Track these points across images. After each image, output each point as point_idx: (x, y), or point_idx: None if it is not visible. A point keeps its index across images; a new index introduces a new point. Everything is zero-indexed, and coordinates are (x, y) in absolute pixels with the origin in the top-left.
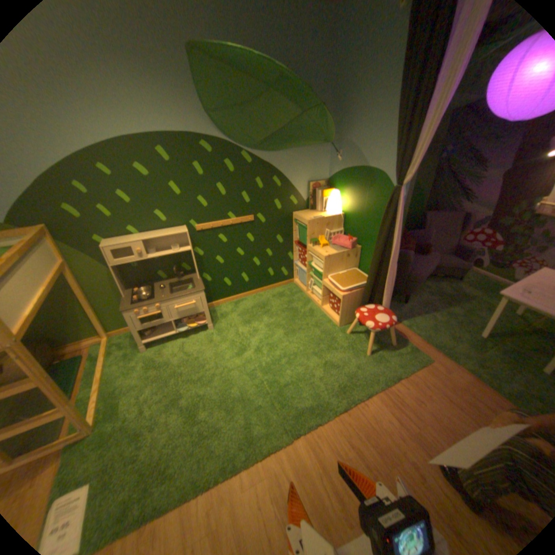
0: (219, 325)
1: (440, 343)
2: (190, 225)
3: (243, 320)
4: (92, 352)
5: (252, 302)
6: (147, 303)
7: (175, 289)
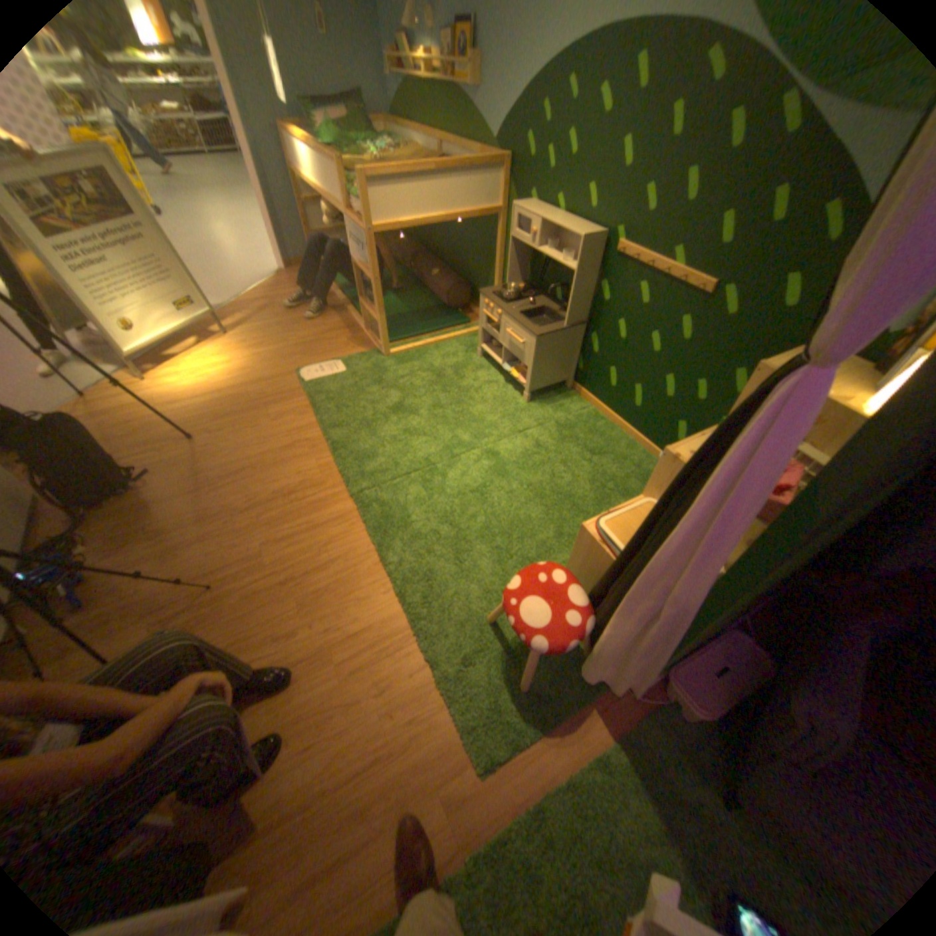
0: (535, 409)
1: (545, 842)
2: (615, 236)
3: (553, 434)
4: (475, 327)
5: (605, 439)
6: (496, 303)
7: (541, 320)
